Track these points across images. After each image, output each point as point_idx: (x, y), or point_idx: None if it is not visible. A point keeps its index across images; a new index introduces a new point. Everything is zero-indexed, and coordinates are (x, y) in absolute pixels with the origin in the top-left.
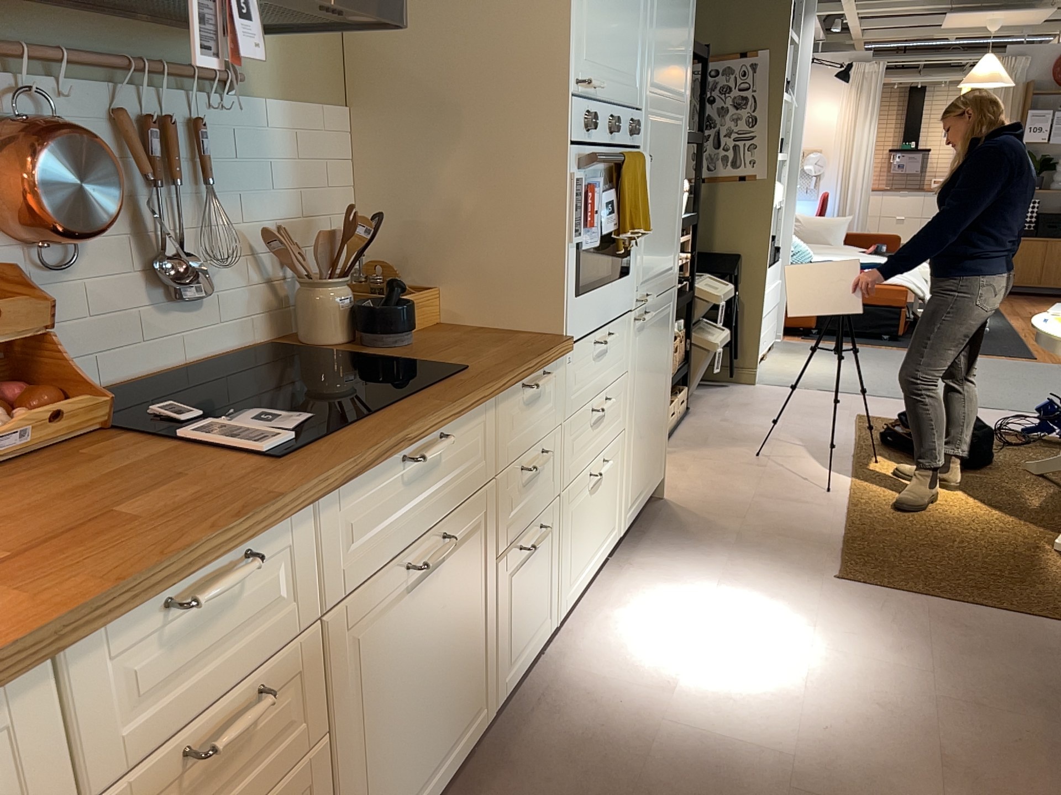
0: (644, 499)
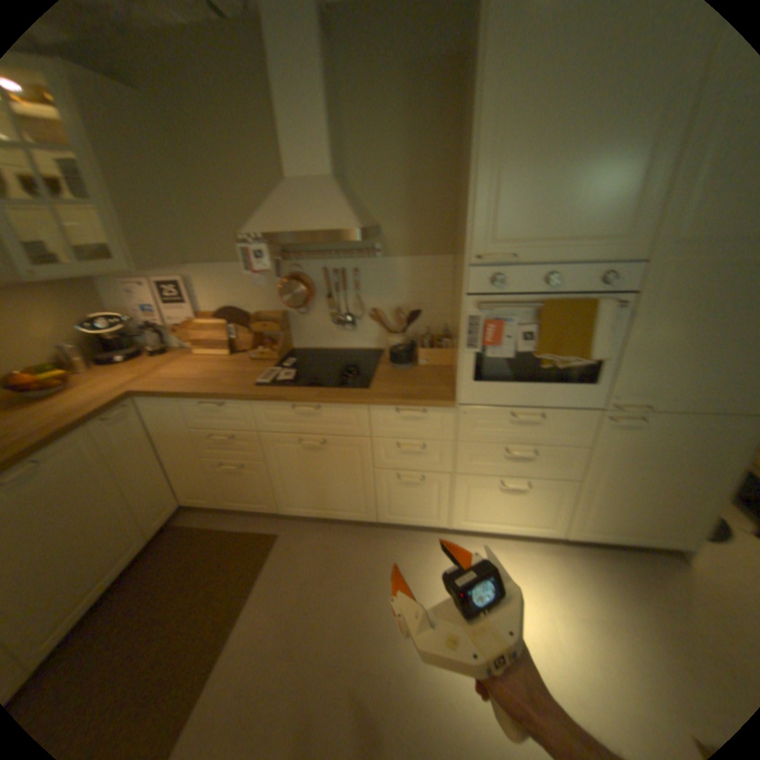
0: (627, 542)
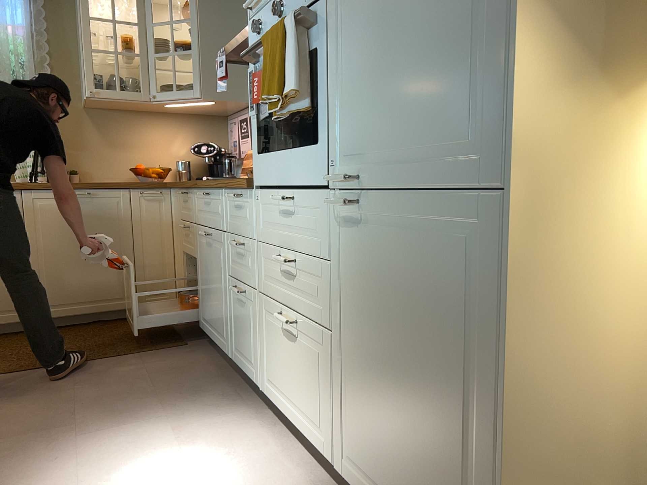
0: None
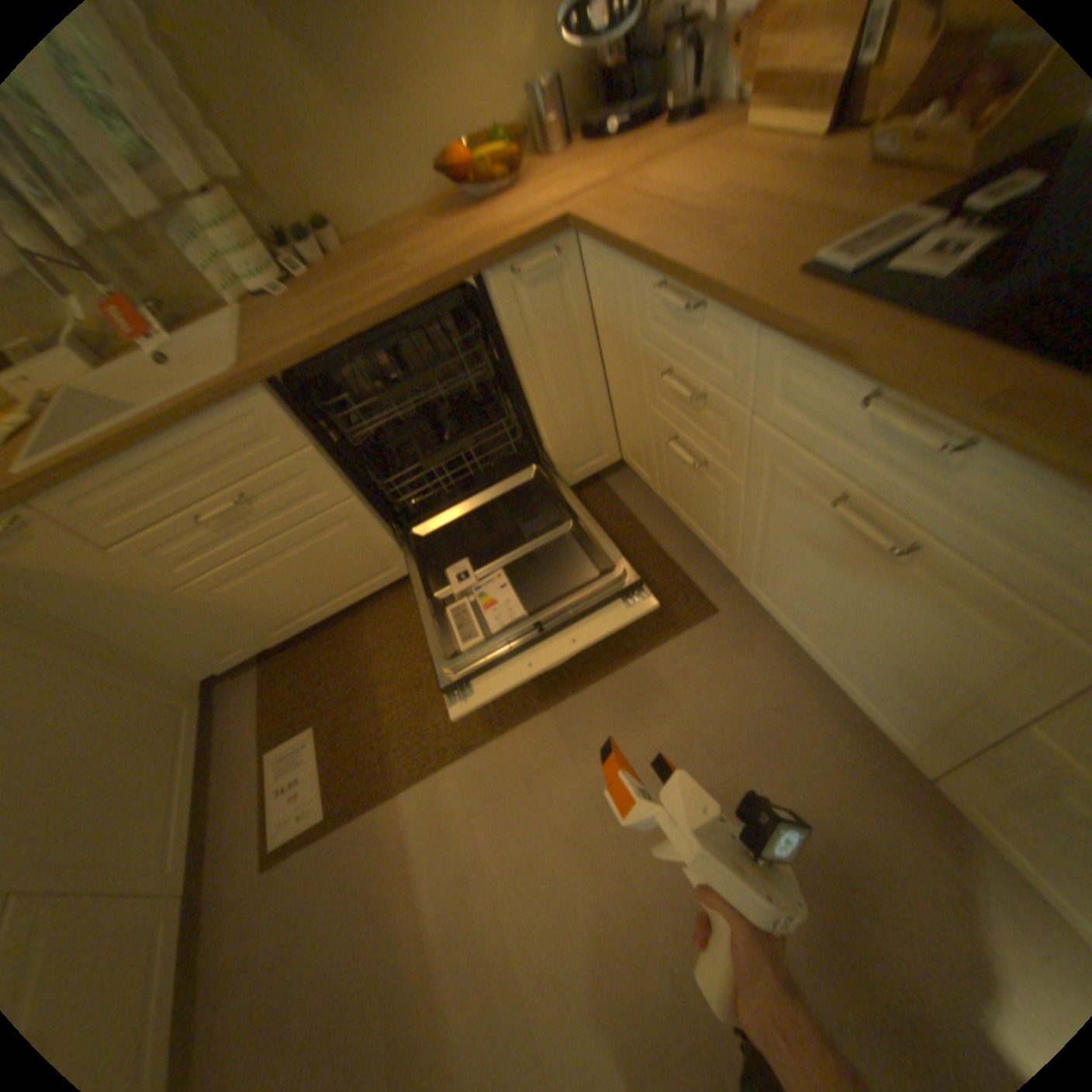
0: None
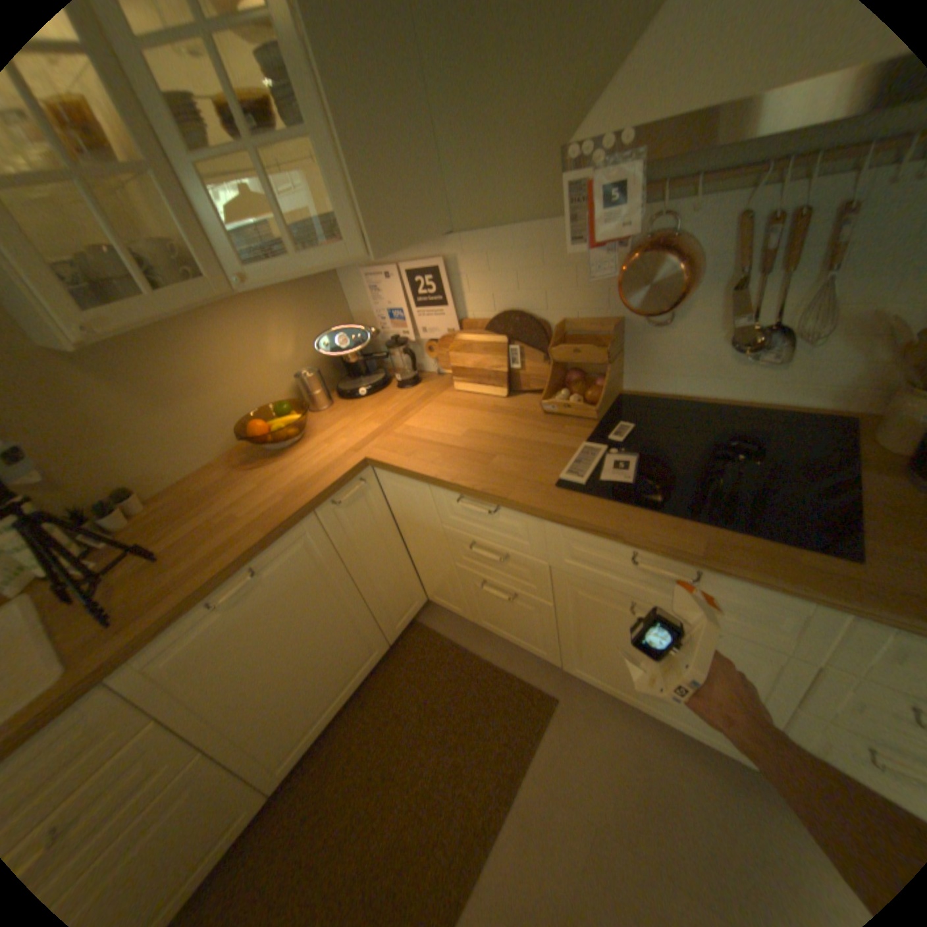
0: None
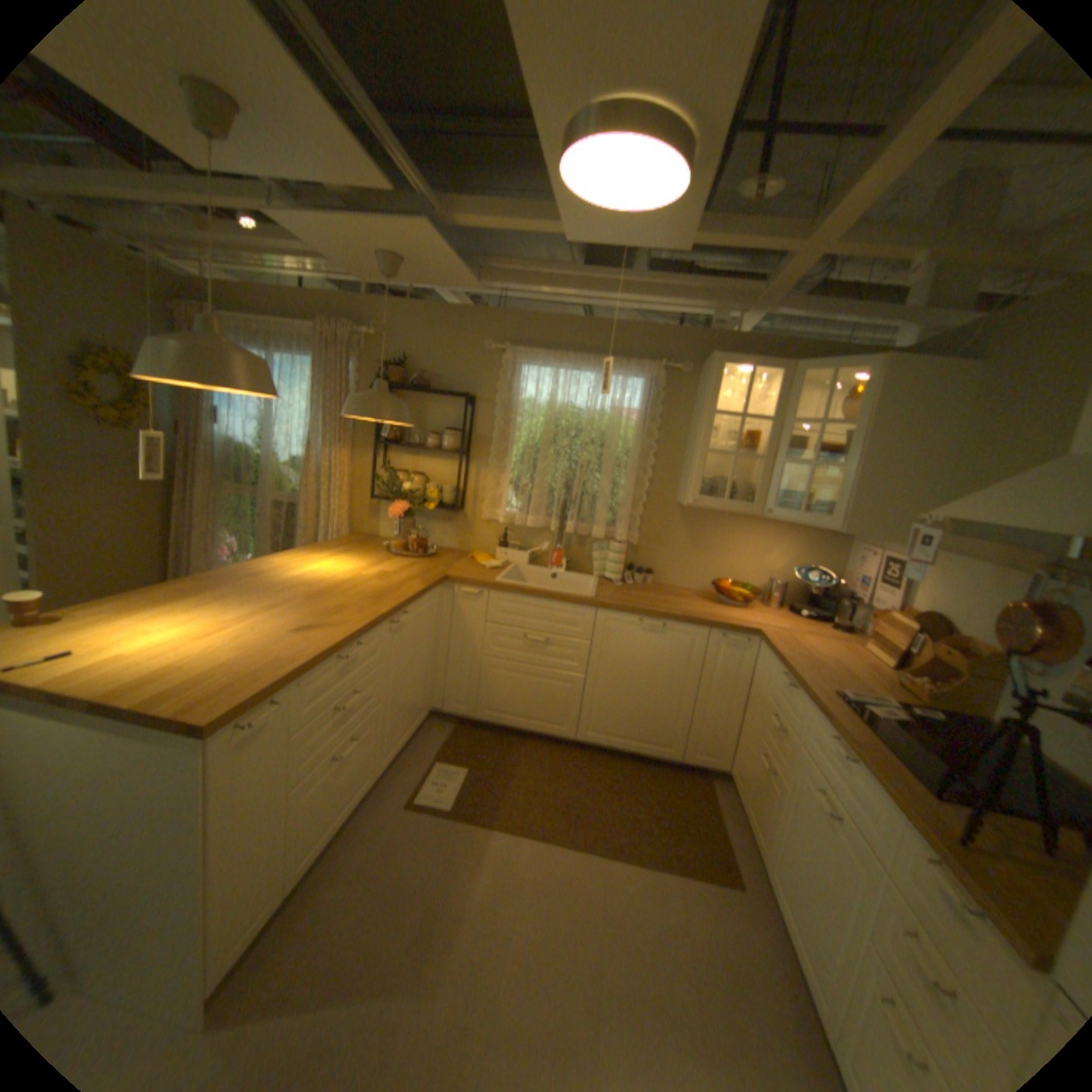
0: None
